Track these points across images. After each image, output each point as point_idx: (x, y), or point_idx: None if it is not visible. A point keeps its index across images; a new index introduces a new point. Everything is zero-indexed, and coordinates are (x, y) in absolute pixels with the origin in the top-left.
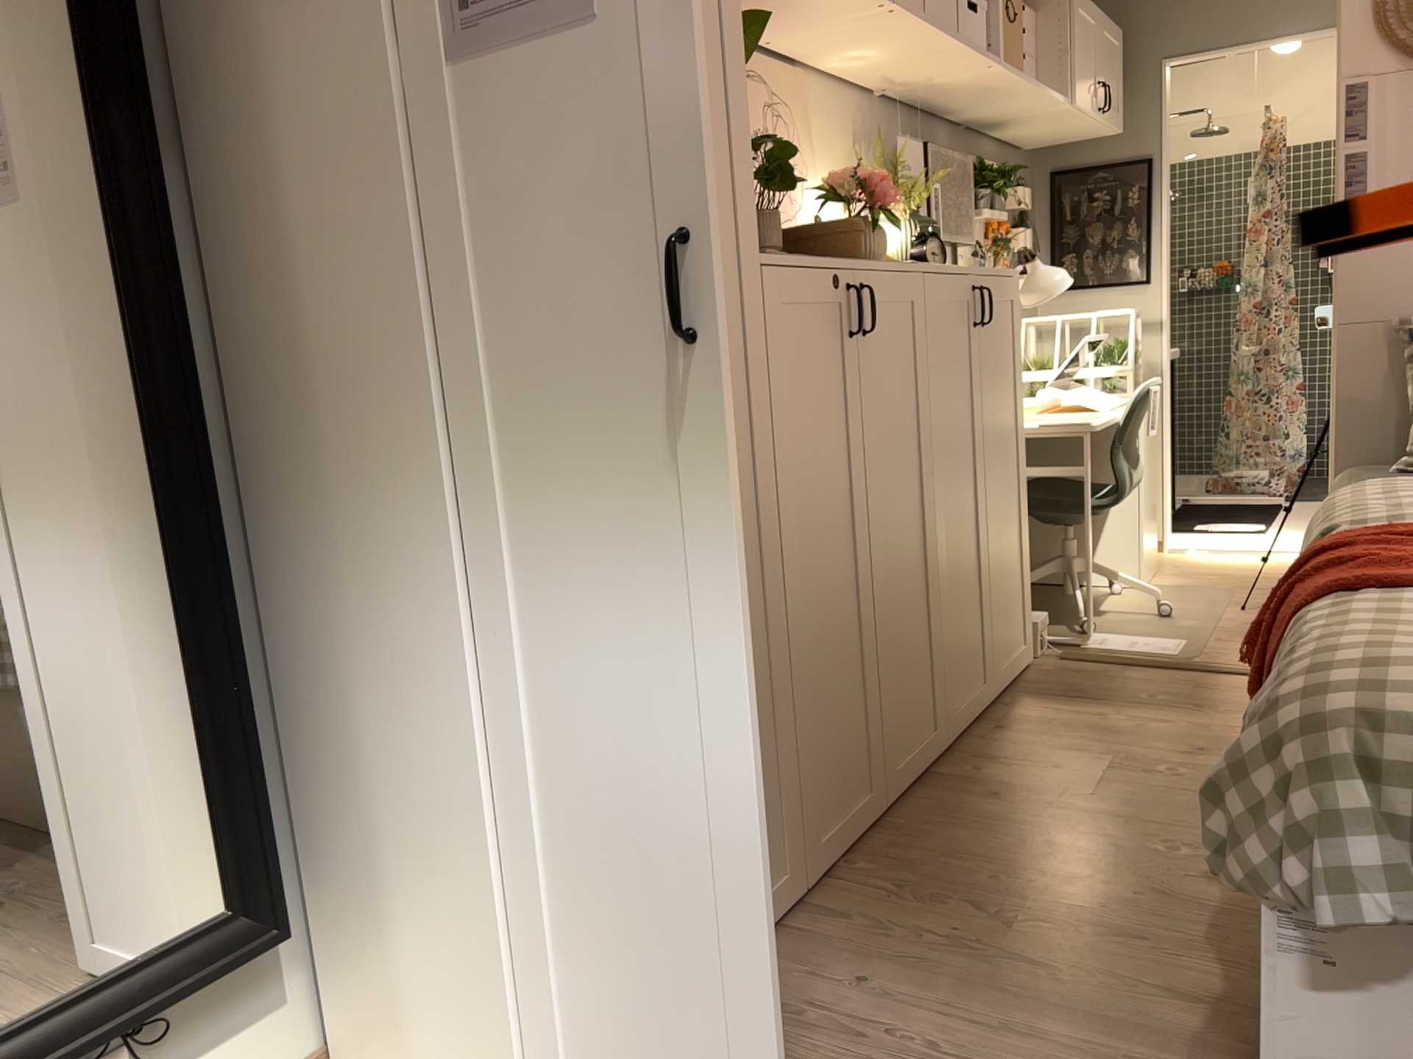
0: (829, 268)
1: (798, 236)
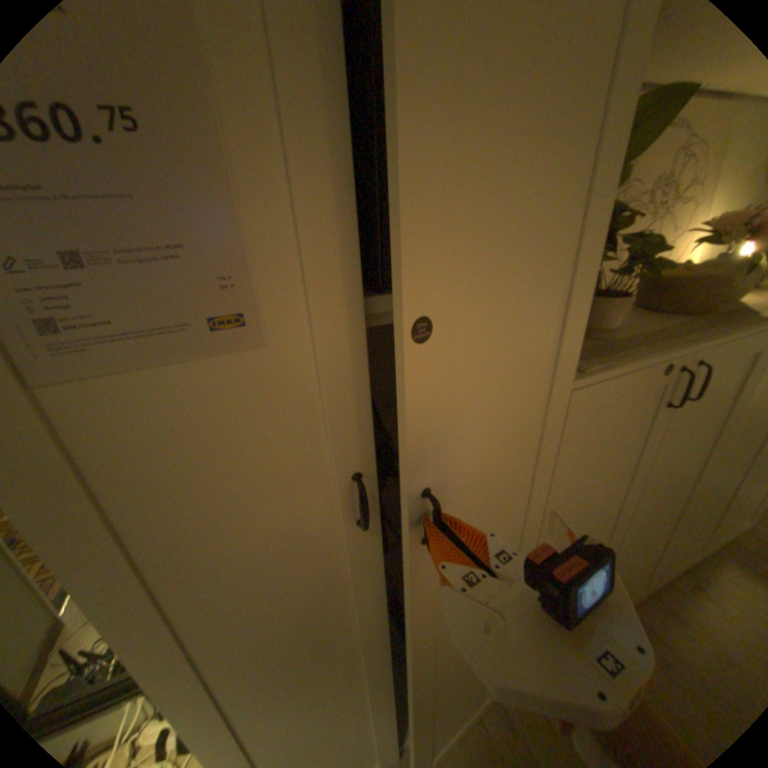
0: (670, 363)
1: (664, 287)
